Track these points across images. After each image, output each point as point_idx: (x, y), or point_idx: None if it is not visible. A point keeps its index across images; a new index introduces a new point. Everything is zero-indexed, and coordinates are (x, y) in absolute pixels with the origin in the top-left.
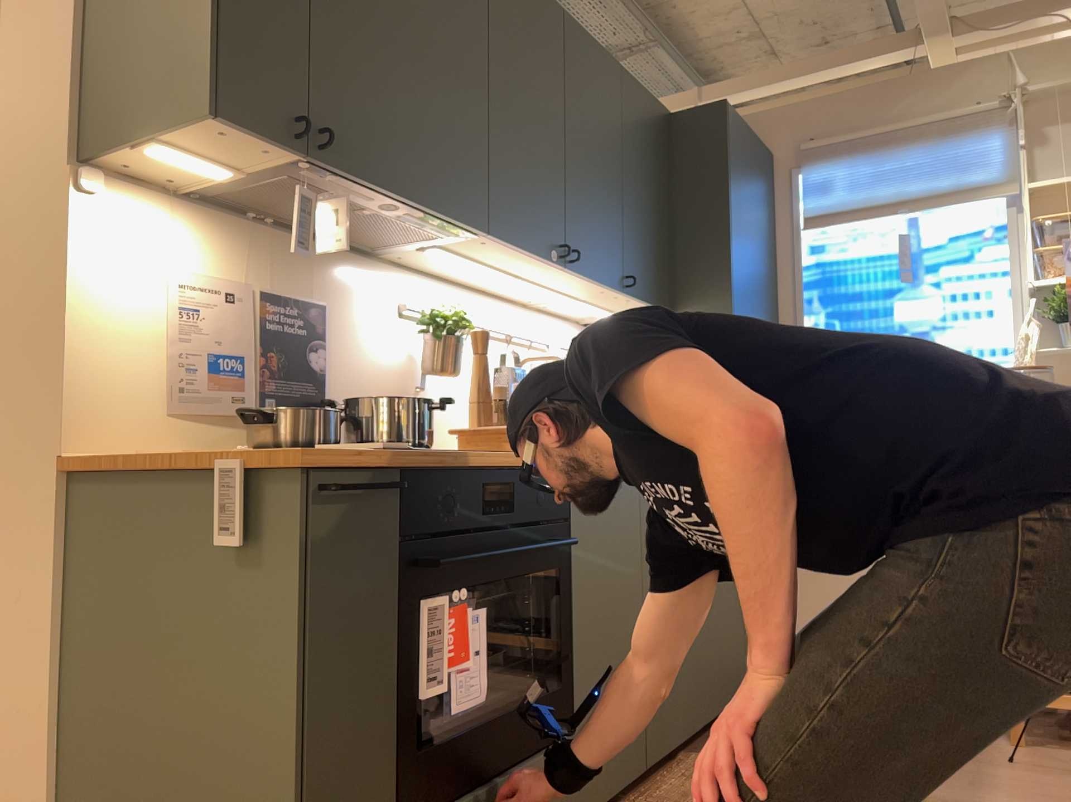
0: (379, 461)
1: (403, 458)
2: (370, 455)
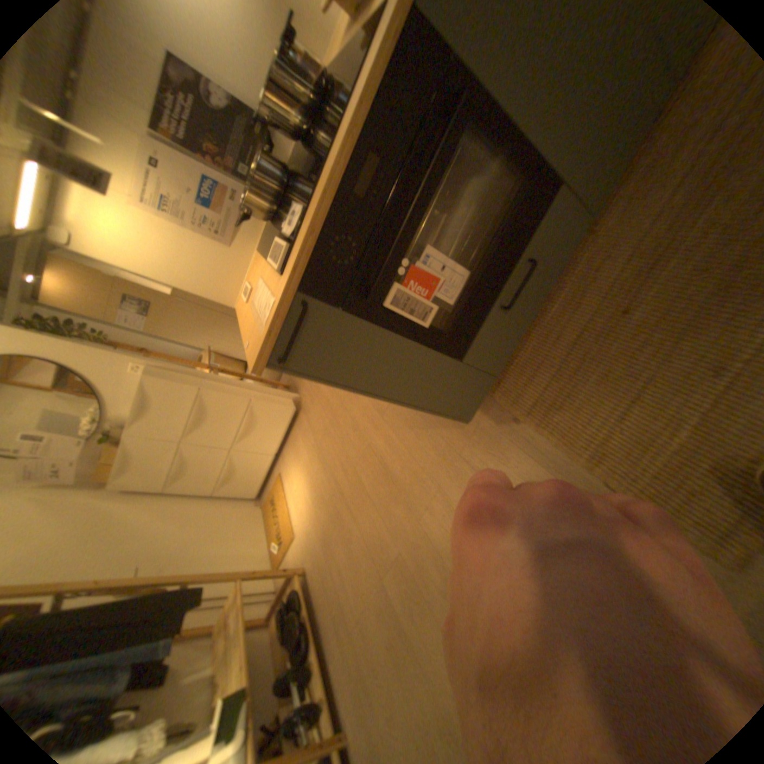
0: (281, 309)
1: (288, 289)
2: (276, 300)
